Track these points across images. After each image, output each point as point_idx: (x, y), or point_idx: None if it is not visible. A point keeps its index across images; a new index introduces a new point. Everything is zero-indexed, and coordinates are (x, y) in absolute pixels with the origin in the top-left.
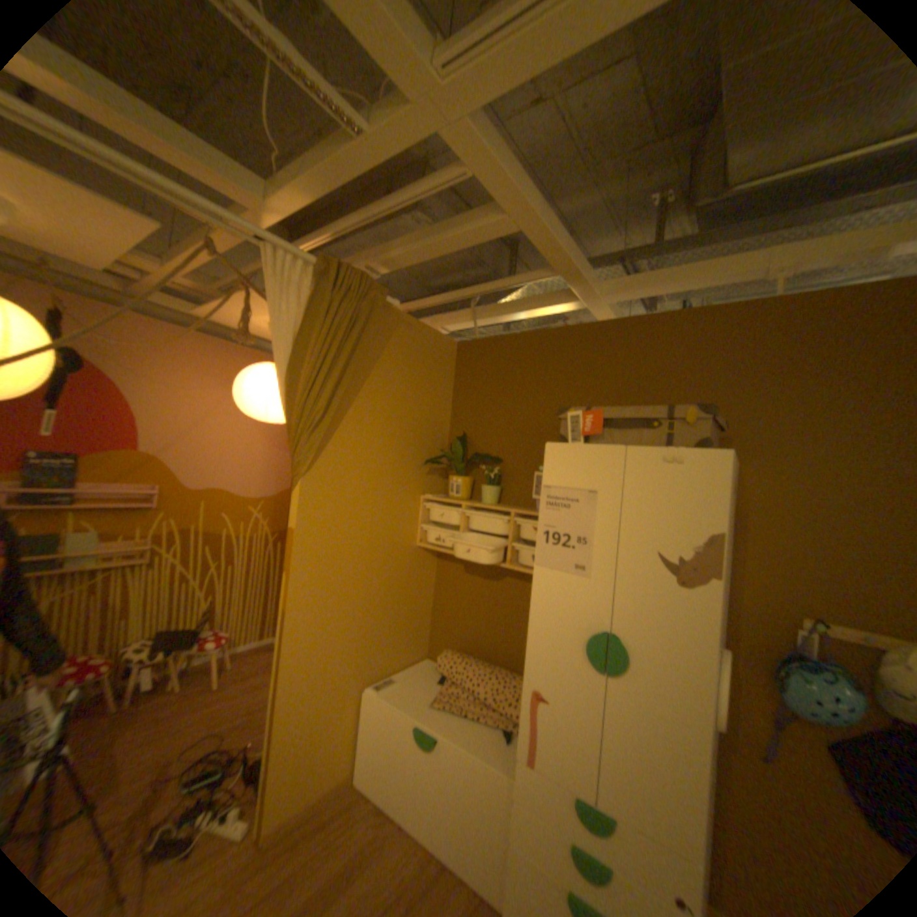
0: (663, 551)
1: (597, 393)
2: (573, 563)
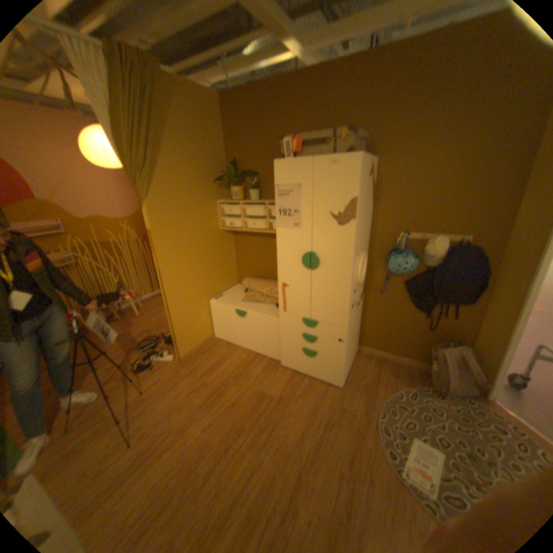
0: (331, 210)
1: (306, 122)
2: (293, 223)
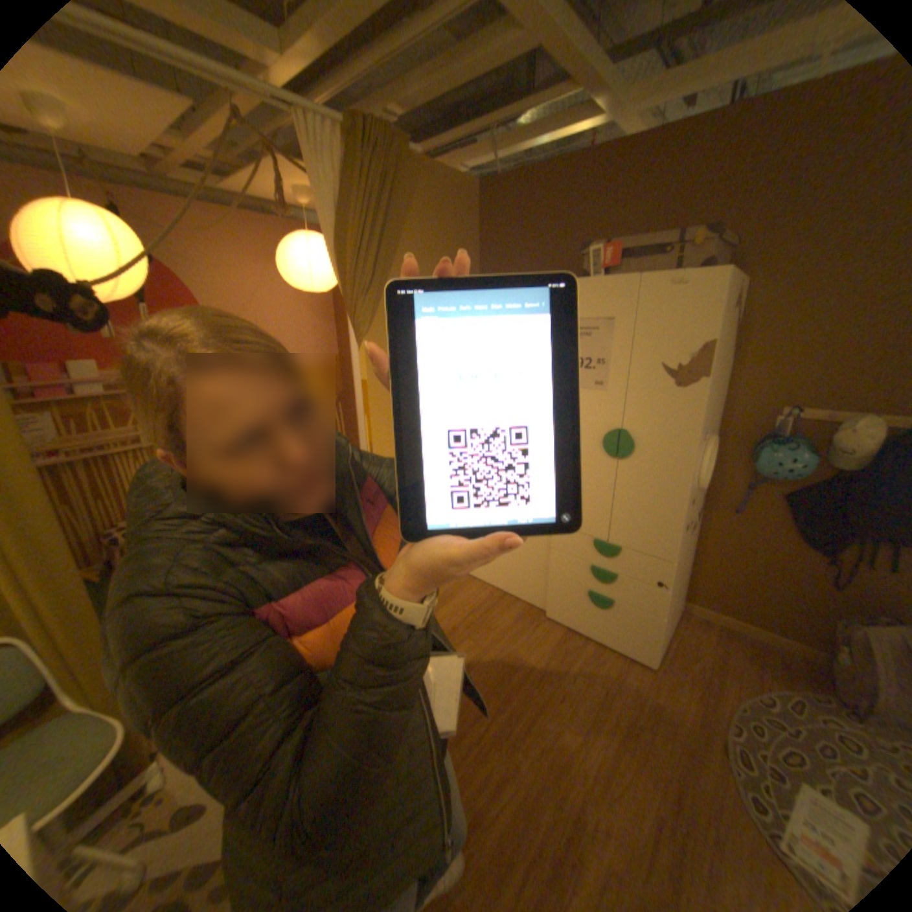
0: (665, 361)
1: (620, 222)
2: (592, 381)
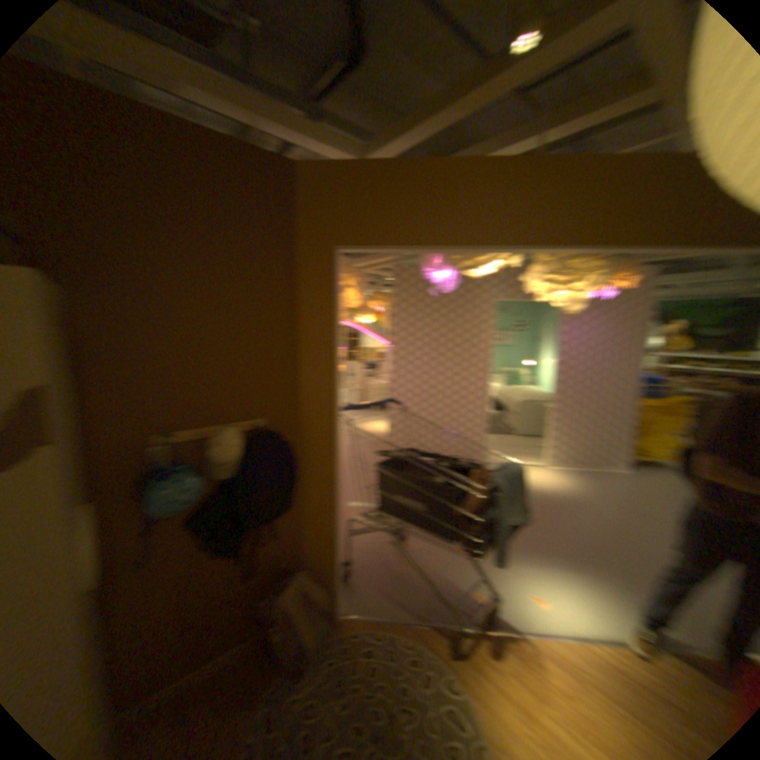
0: None
1: None
2: None
